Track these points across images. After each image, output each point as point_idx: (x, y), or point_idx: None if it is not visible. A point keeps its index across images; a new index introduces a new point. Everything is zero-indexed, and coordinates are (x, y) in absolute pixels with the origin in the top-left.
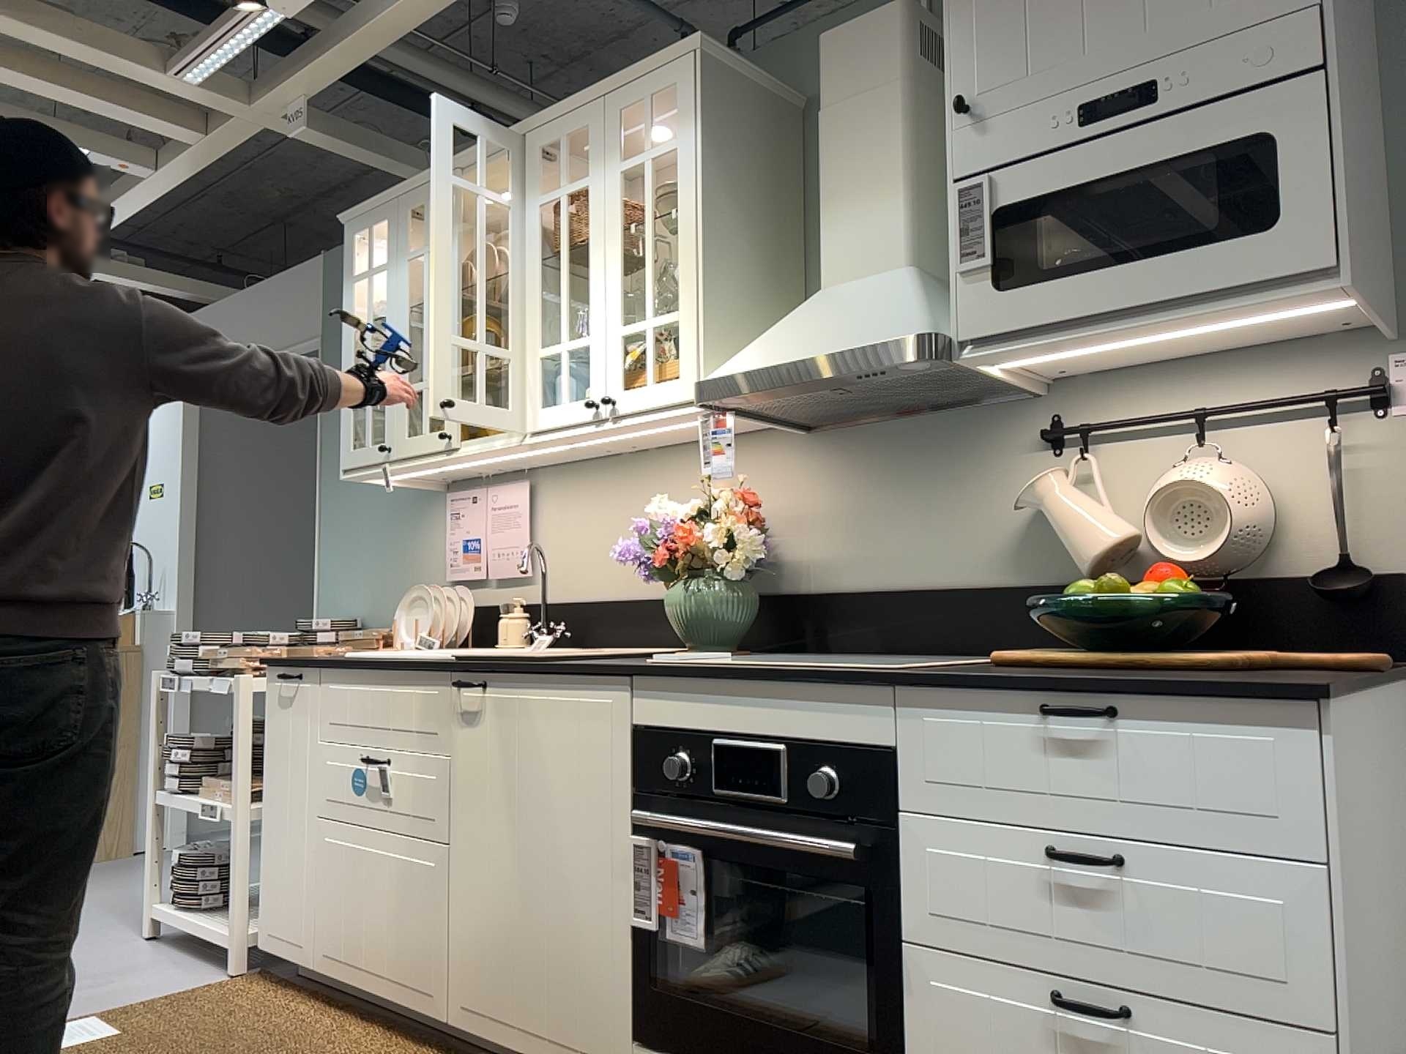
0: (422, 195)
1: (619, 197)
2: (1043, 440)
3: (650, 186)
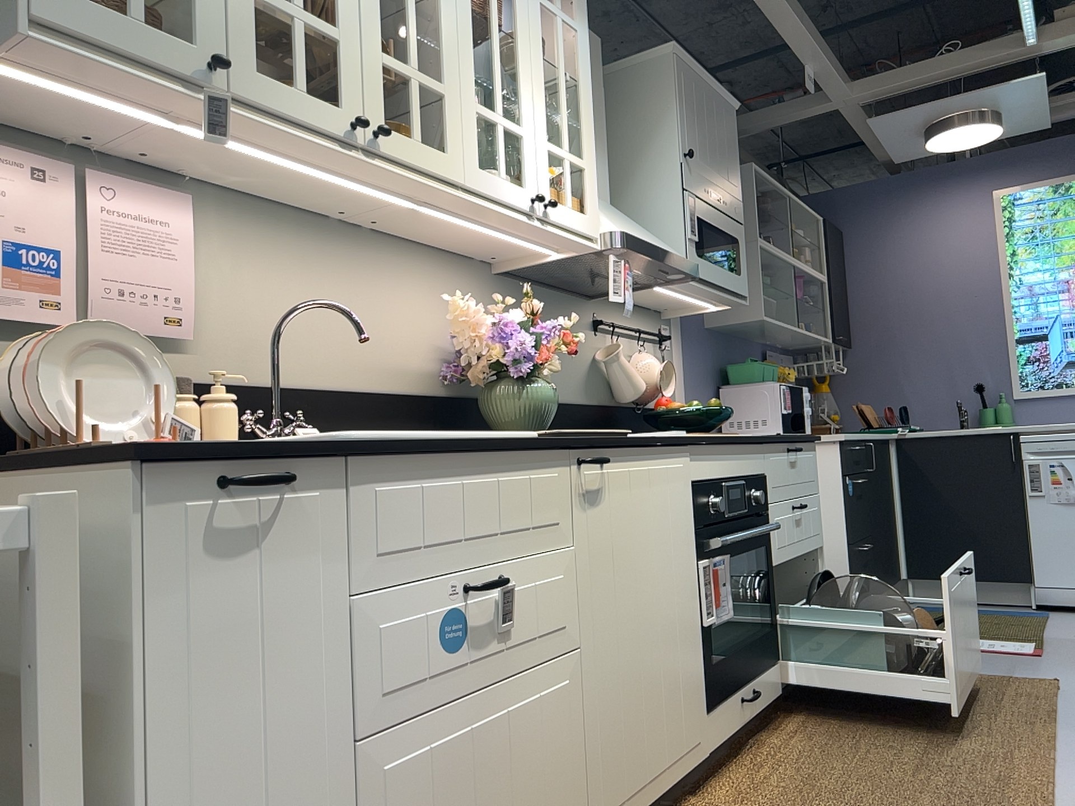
0: None
1: (541, 25)
2: (594, 325)
3: (563, 42)
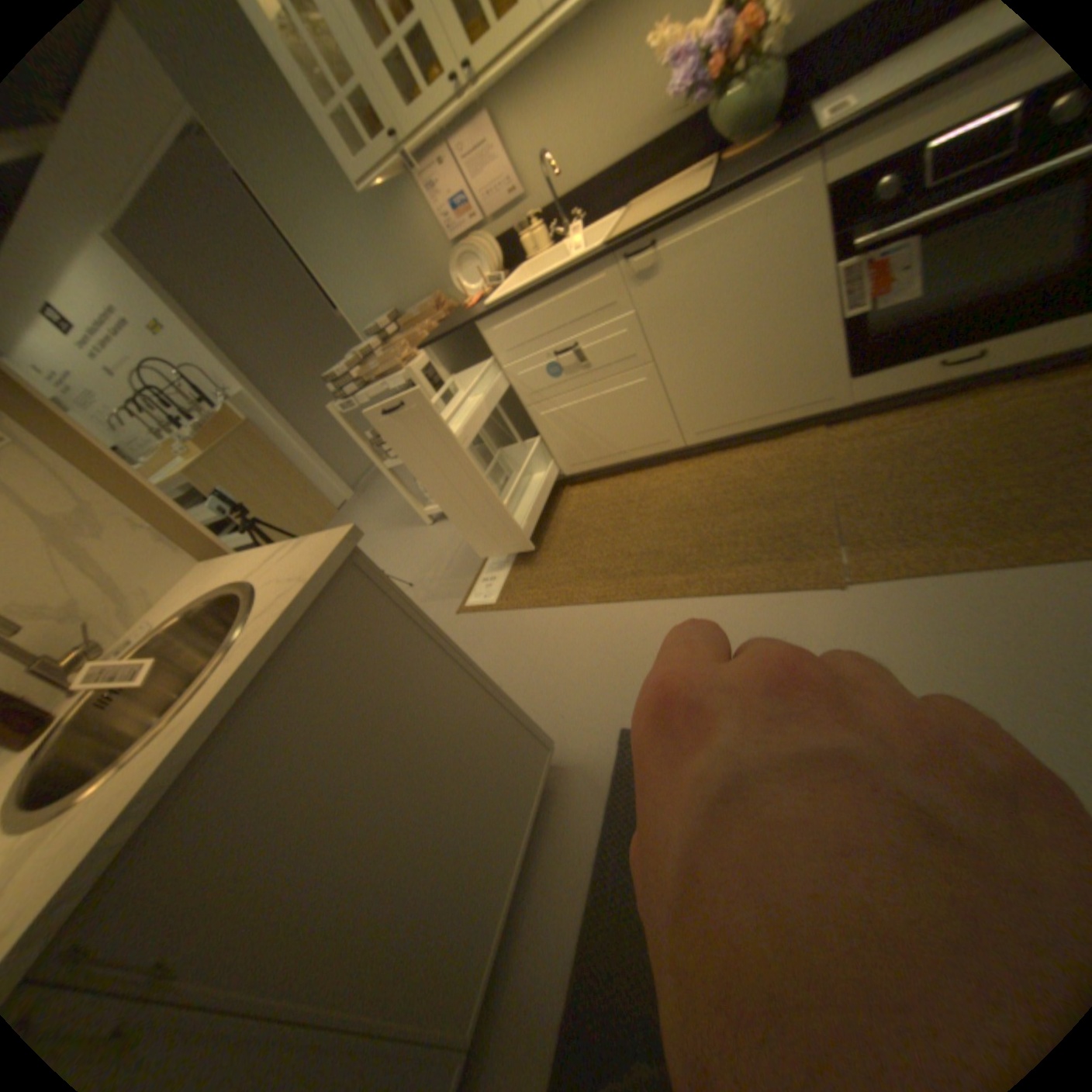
0: None
1: None
2: None
3: None
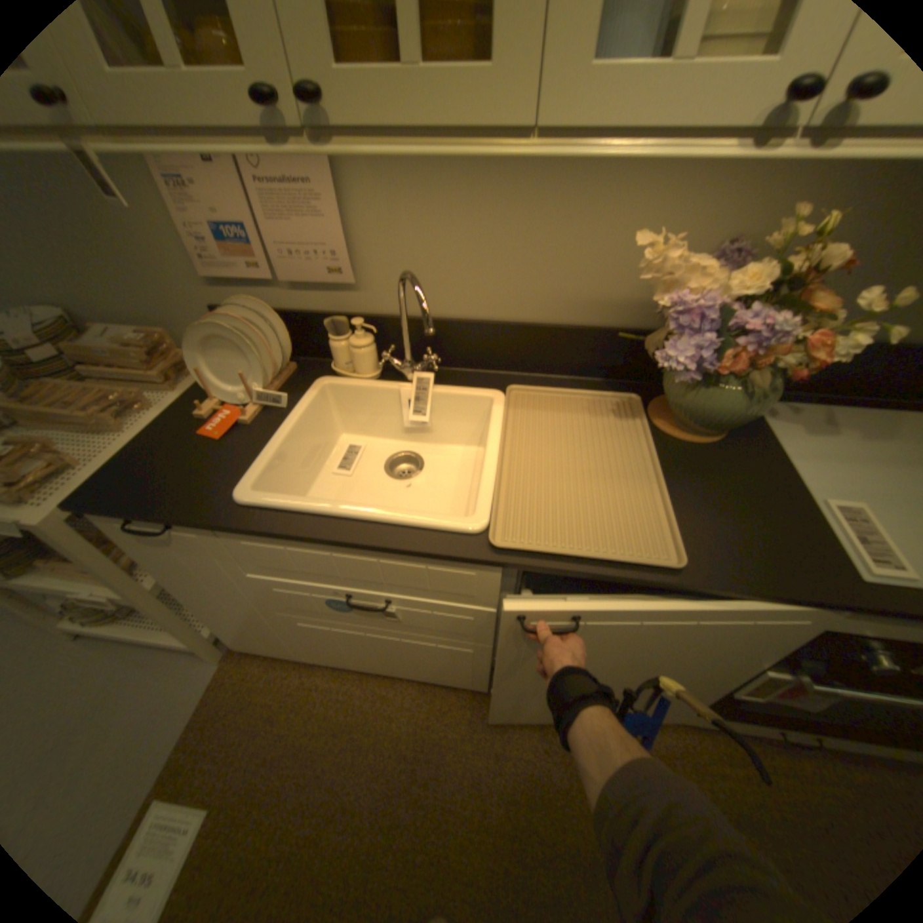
0: None
1: None
2: None
3: None
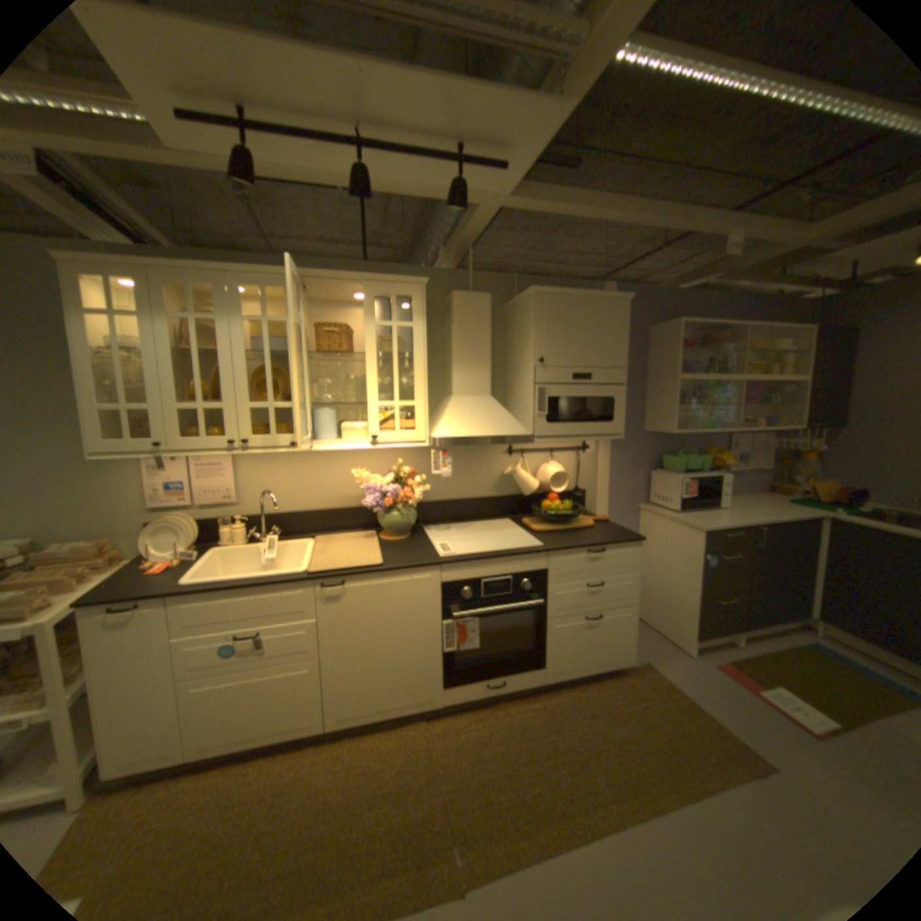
0: (180, 274)
1: (376, 338)
2: (506, 452)
3: (397, 339)
